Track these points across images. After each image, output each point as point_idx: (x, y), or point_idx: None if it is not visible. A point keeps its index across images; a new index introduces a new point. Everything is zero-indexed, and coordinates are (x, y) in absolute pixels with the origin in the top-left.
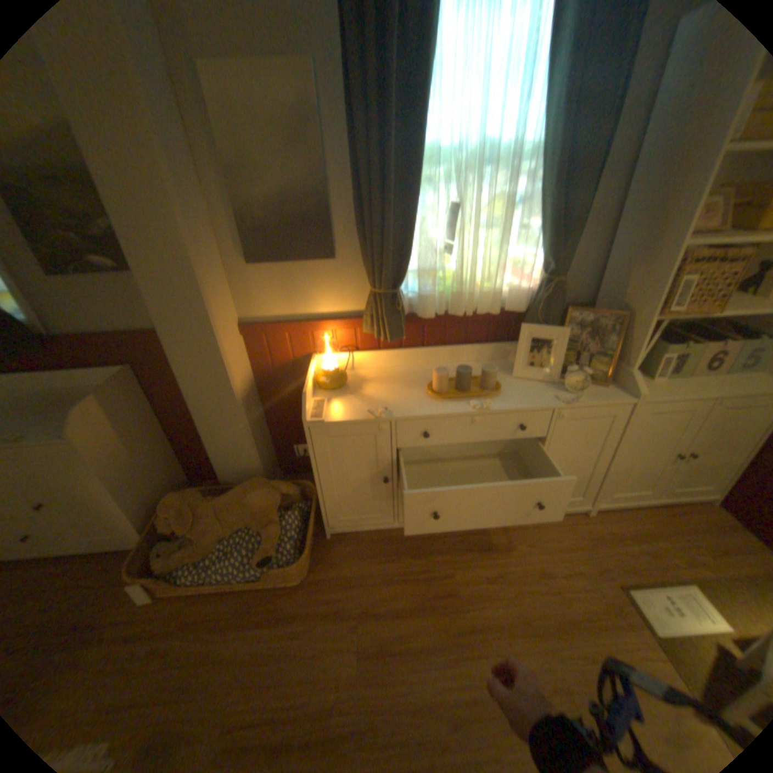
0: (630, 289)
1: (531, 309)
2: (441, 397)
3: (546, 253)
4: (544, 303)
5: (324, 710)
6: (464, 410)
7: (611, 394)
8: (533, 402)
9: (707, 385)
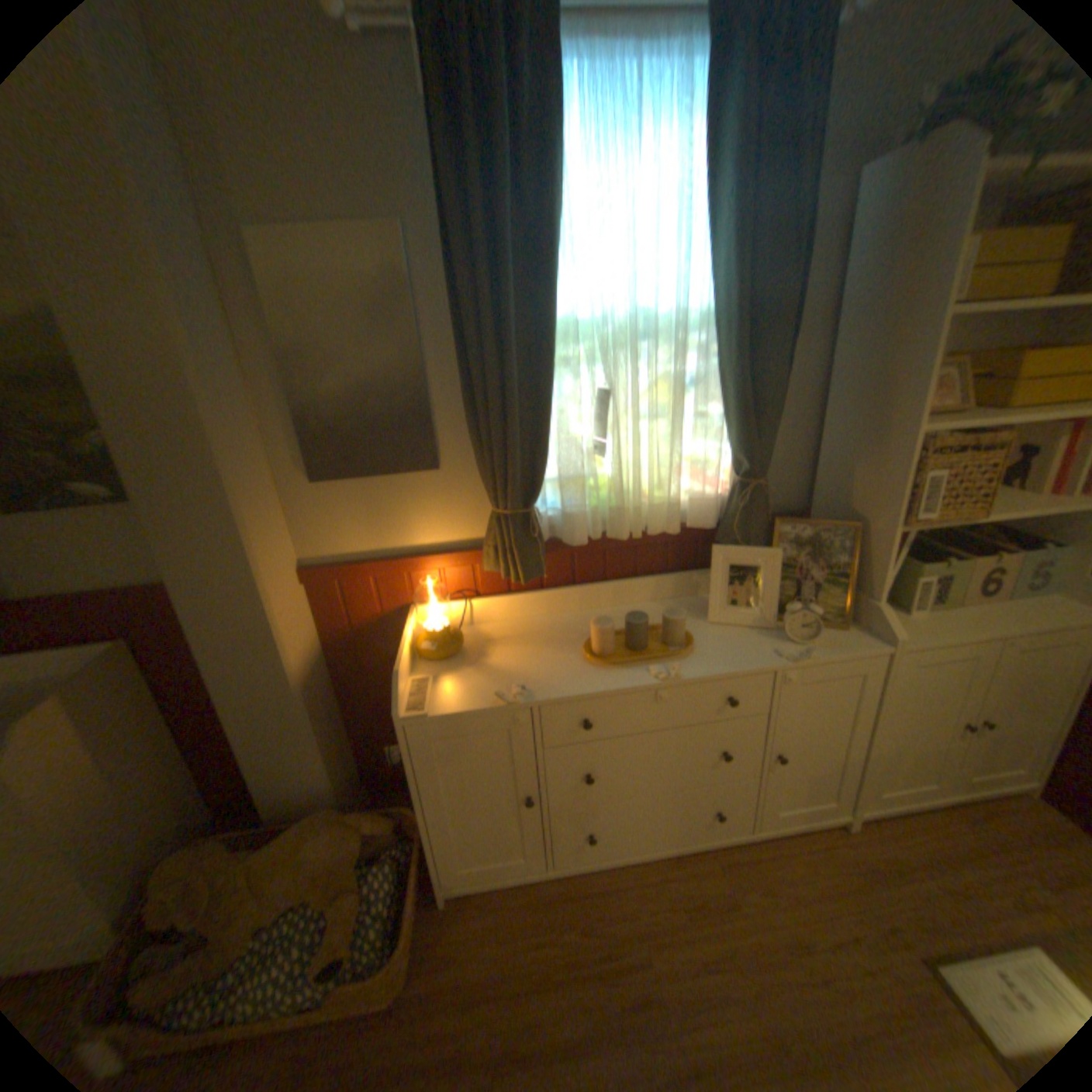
0: (857, 490)
1: (723, 522)
2: (606, 662)
3: (735, 447)
4: (741, 514)
5: None
6: (643, 682)
7: (855, 641)
8: (744, 660)
9: (987, 618)
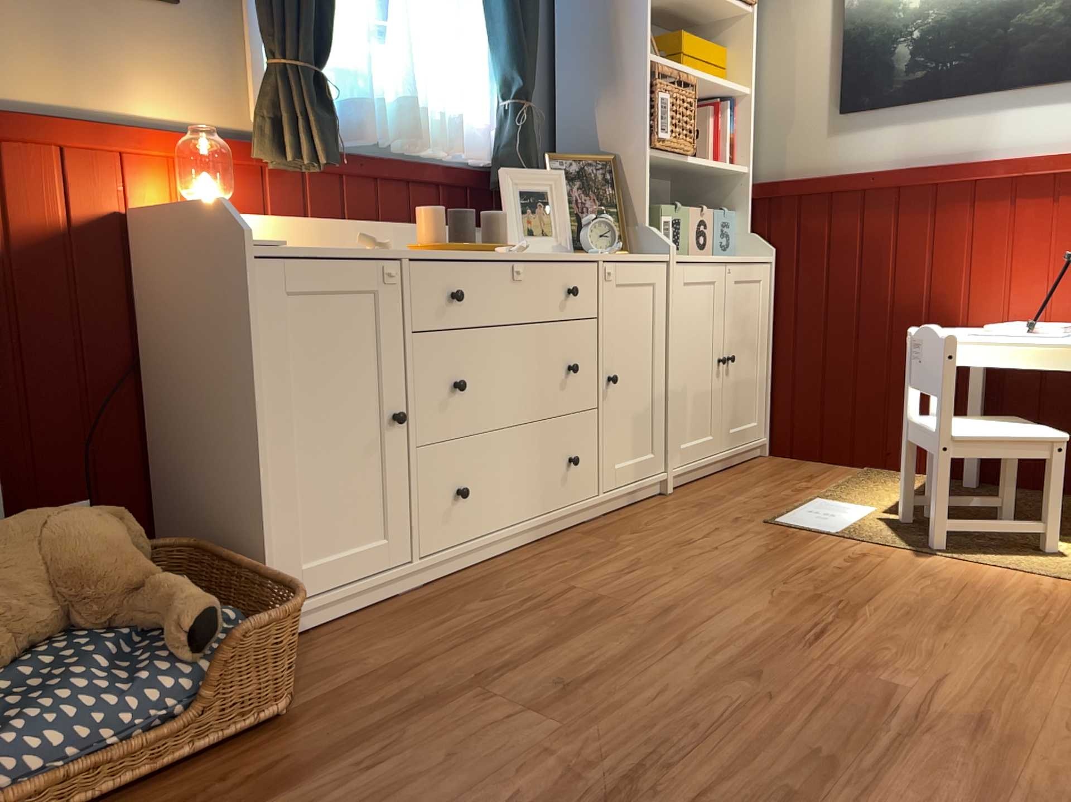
0: (602, 133)
1: (497, 160)
2: (449, 244)
3: (505, 69)
4: (520, 139)
5: (555, 784)
6: (497, 255)
7: (639, 255)
8: (570, 254)
9: (707, 258)
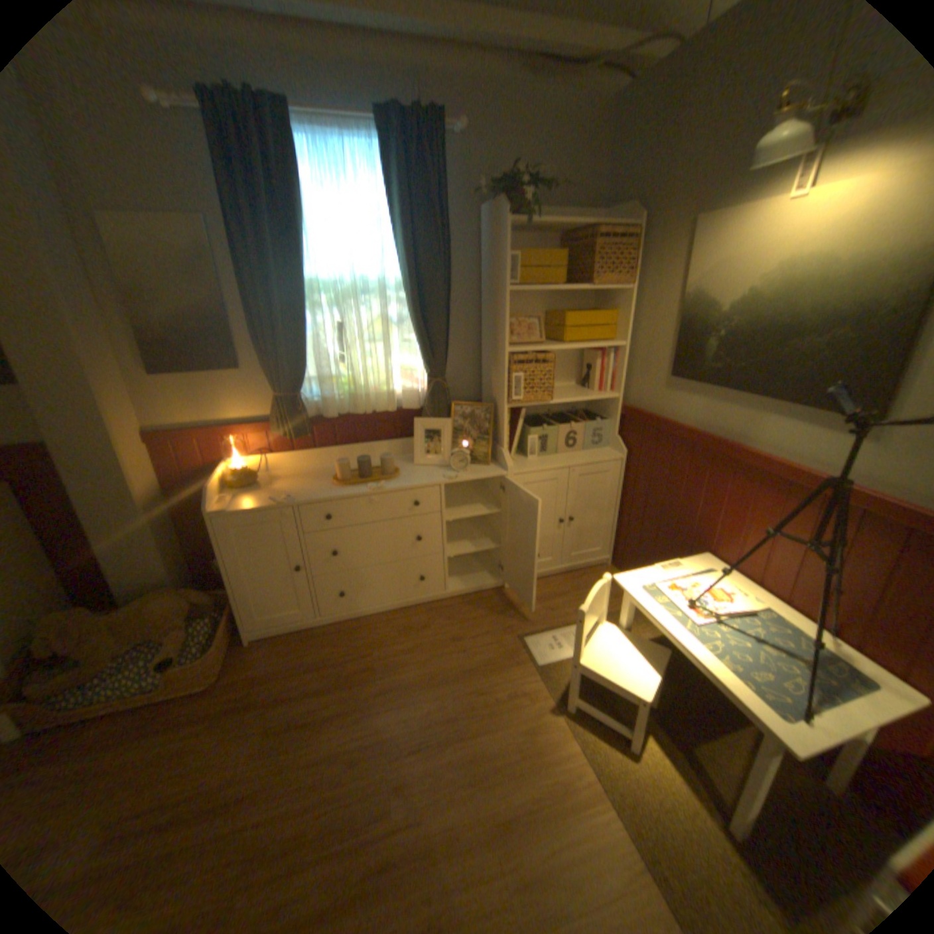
0: (492, 386)
1: (423, 406)
2: (341, 483)
3: (422, 360)
4: (428, 400)
5: (220, 784)
6: (361, 491)
7: (488, 469)
8: (423, 480)
9: (563, 458)
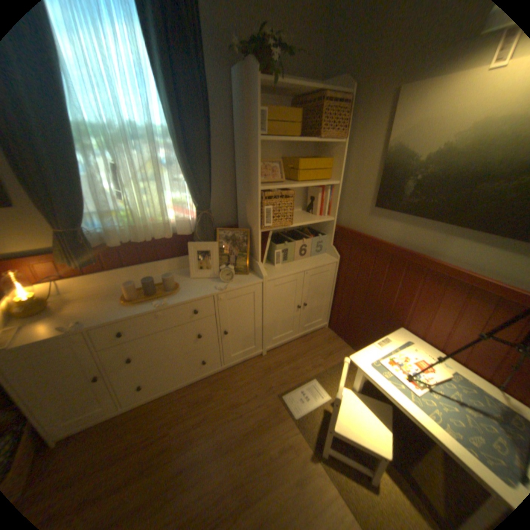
0: (248, 215)
1: (195, 231)
2: (130, 303)
3: (191, 196)
4: (199, 227)
5: None
6: (148, 309)
7: (249, 278)
8: (200, 292)
9: (299, 264)
